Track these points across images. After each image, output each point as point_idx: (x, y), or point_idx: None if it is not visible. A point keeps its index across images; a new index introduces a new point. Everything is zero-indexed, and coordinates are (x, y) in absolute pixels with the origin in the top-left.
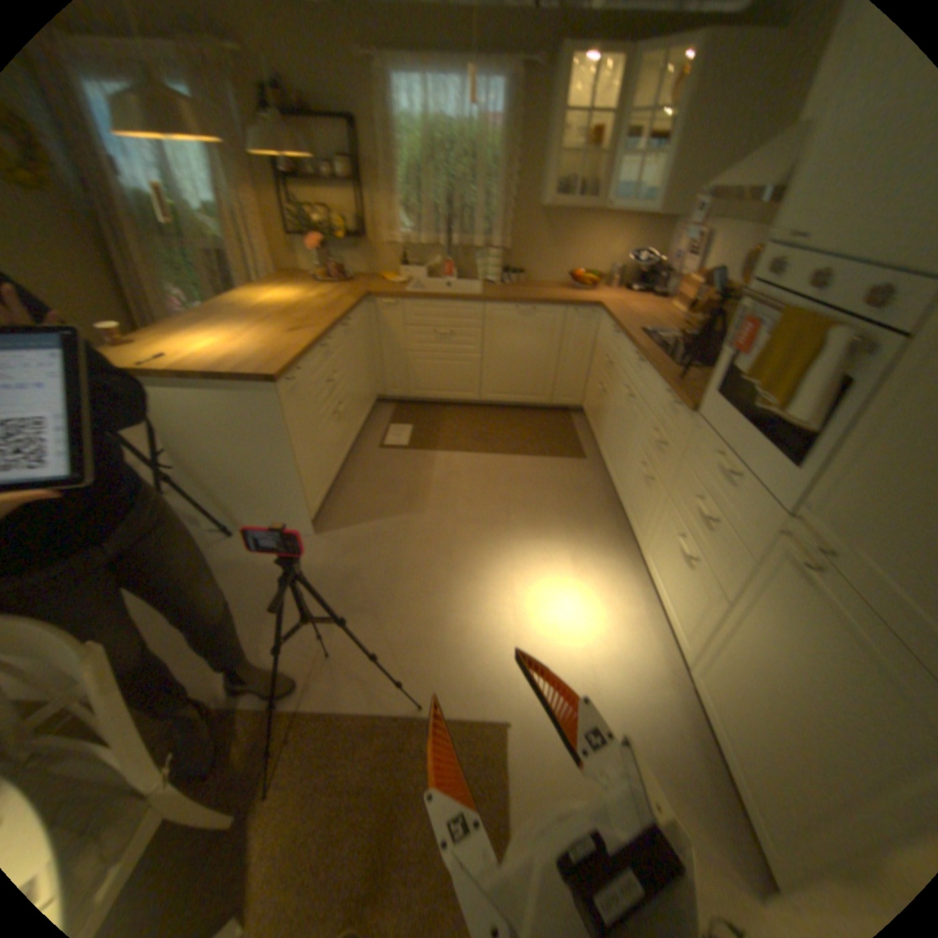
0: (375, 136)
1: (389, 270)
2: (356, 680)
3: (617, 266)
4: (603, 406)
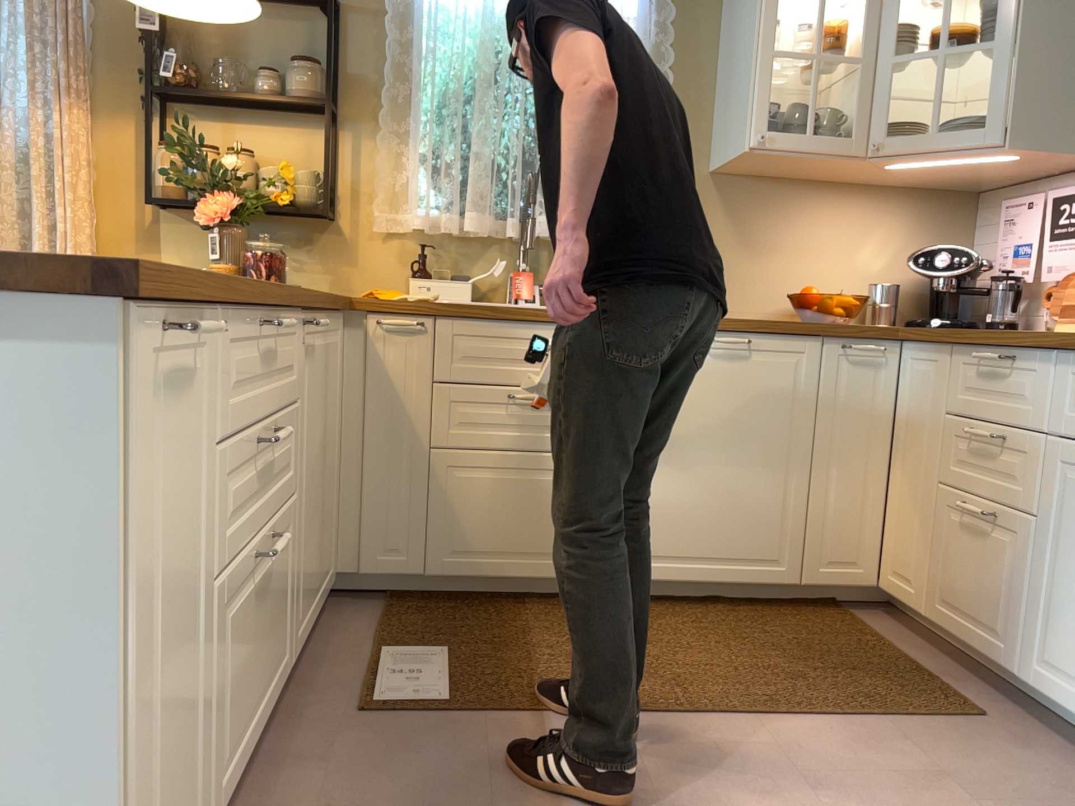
0: (379, 36)
1: (379, 288)
2: None
3: (879, 285)
4: (999, 554)
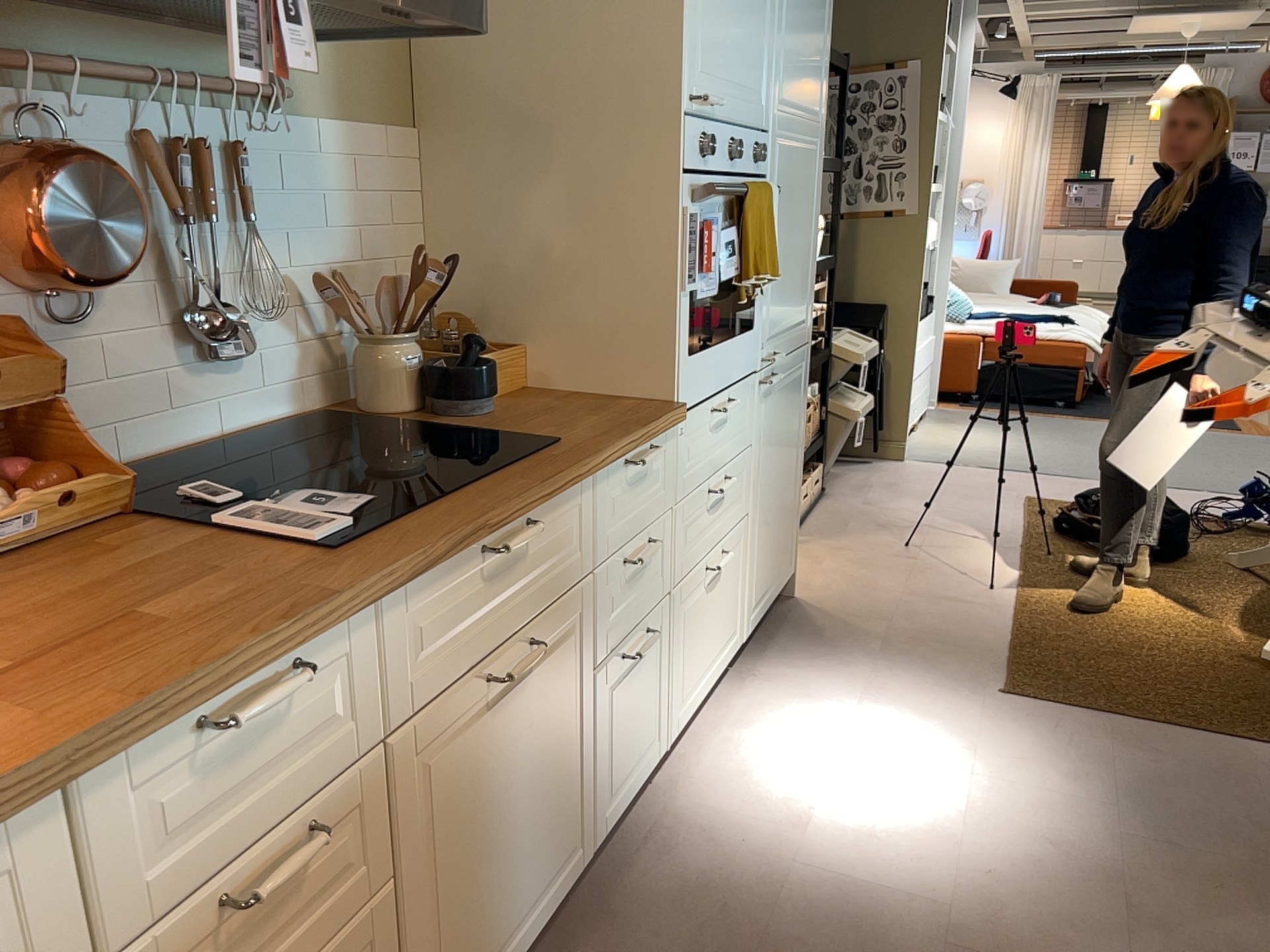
0: None
1: None
2: (1252, 769)
3: None
4: None
